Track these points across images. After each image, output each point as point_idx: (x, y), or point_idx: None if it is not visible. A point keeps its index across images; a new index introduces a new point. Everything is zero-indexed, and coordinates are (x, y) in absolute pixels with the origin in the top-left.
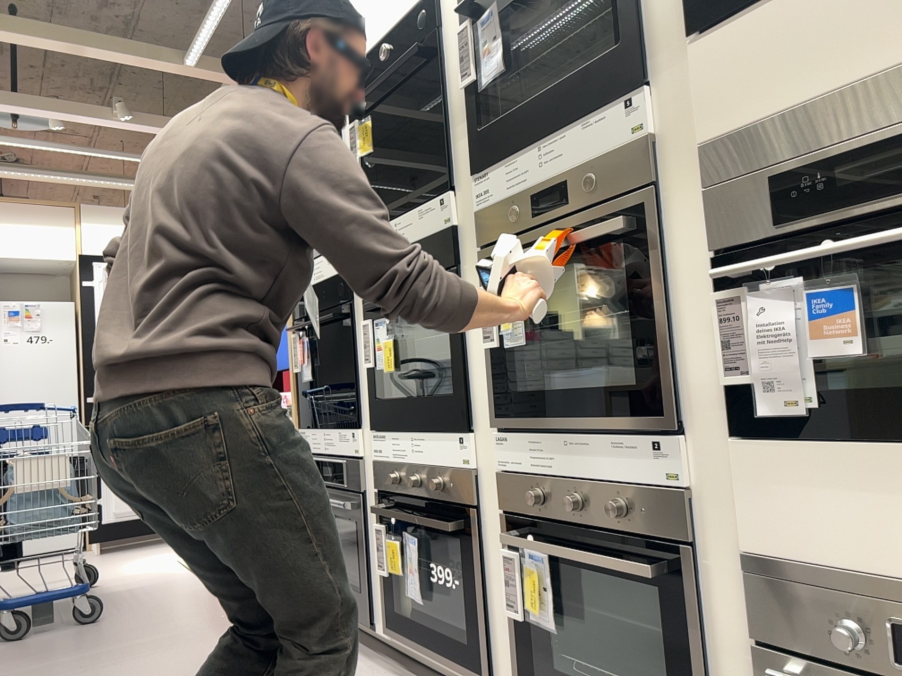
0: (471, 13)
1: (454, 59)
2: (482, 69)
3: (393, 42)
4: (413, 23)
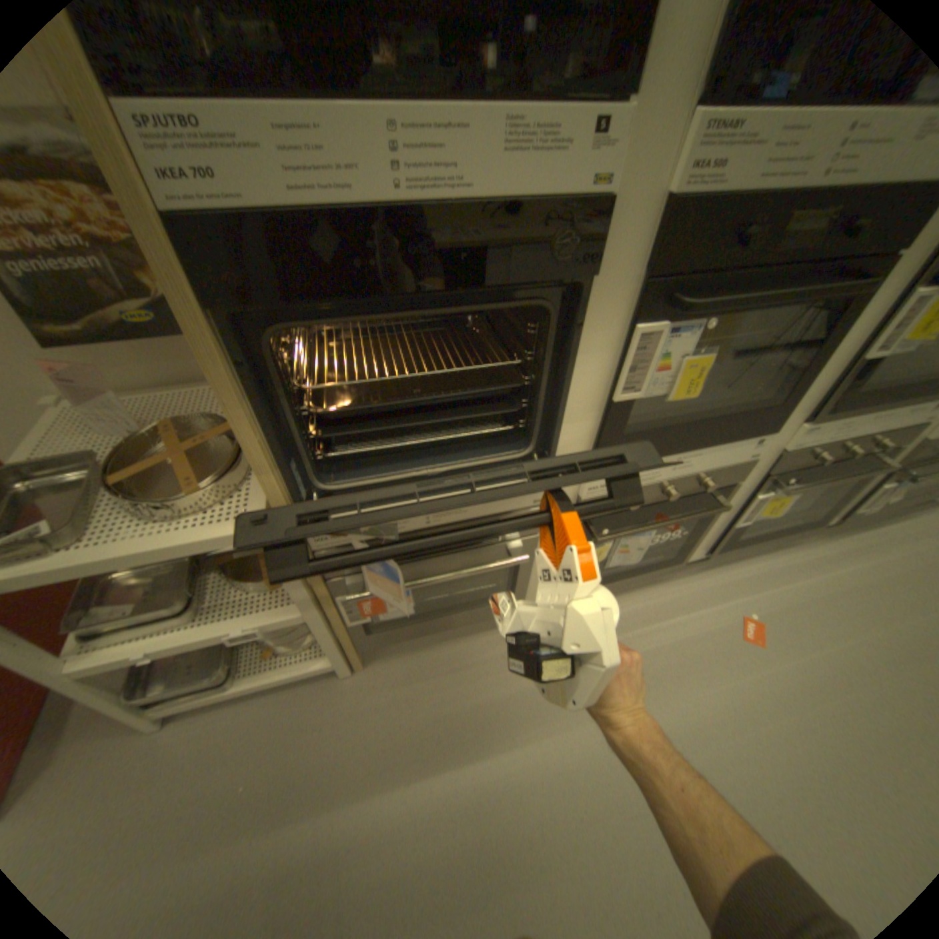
0: None
1: None
2: None
3: None
4: None
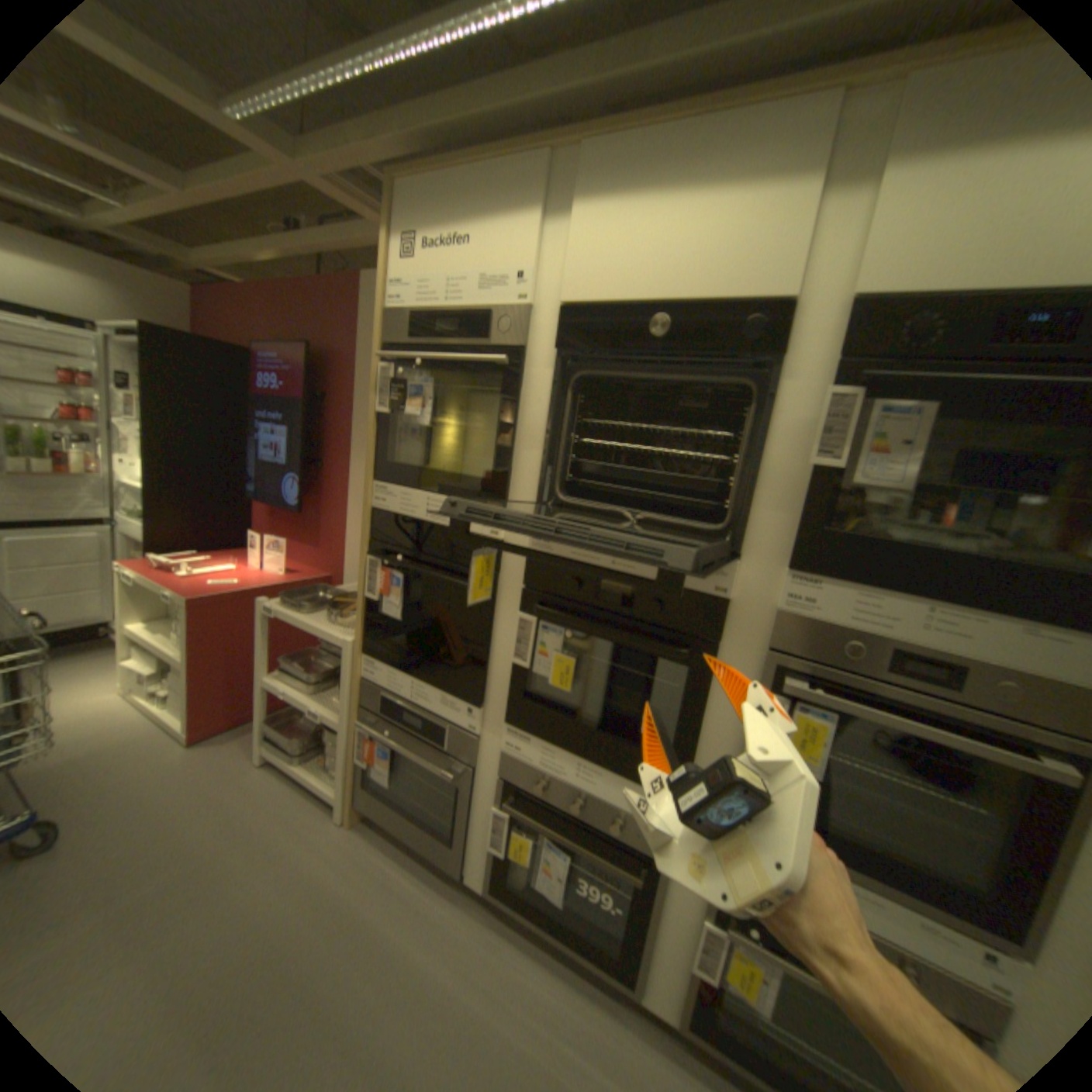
0: (884, 385)
1: (800, 410)
2: (866, 463)
3: (679, 316)
4: (732, 316)
